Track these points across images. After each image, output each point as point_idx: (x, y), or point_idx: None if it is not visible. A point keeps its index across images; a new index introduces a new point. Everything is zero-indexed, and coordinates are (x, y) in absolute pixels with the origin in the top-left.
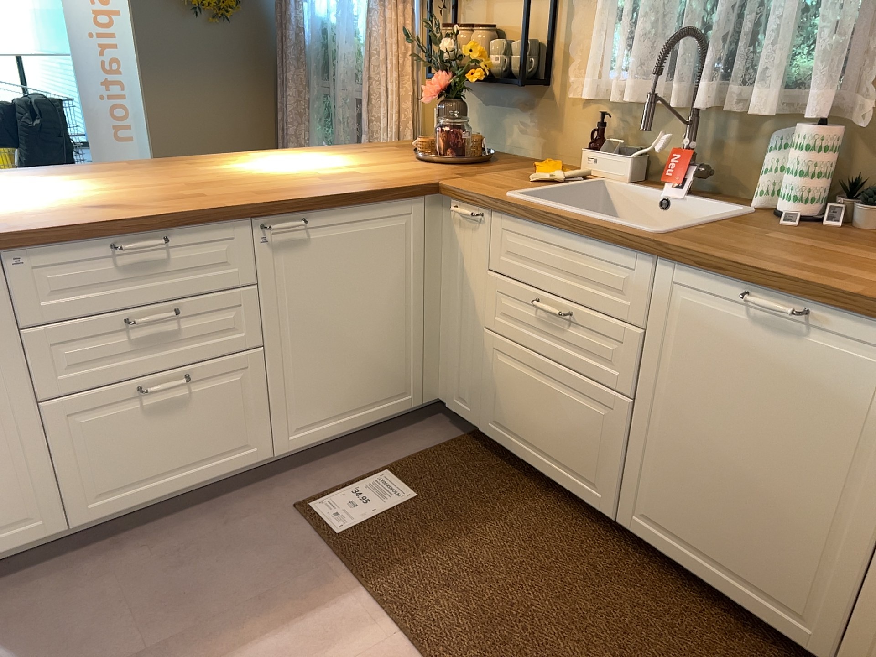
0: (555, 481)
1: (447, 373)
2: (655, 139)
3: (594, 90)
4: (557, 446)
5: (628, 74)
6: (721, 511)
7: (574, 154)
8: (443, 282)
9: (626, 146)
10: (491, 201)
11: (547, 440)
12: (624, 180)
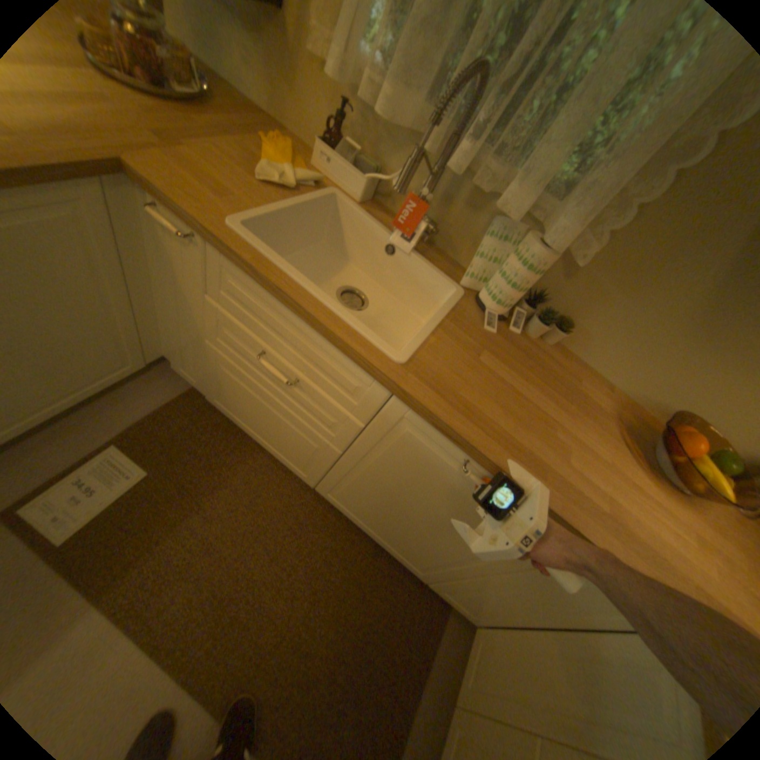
0: (271, 454)
1: (169, 346)
2: (394, 158)
3: (343, 66)
4: (274, 442)
5: (387, 64)
6: (390, 524)
7: (305, 128)
8: (151, 272)
9: (363, 151)
10: (204, 231)
11: (266, 435)
12: (357, 198)
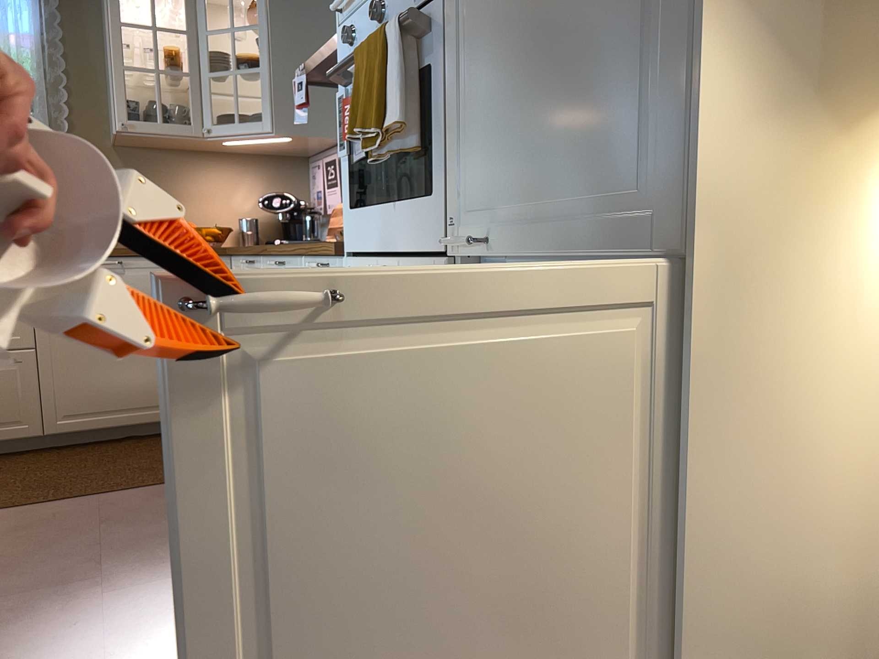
0: None
1: None
2: None
3: None
4: None
5: None
6: (110, 380)
7: None
8: None
9: None
10: None
11: None
12: None
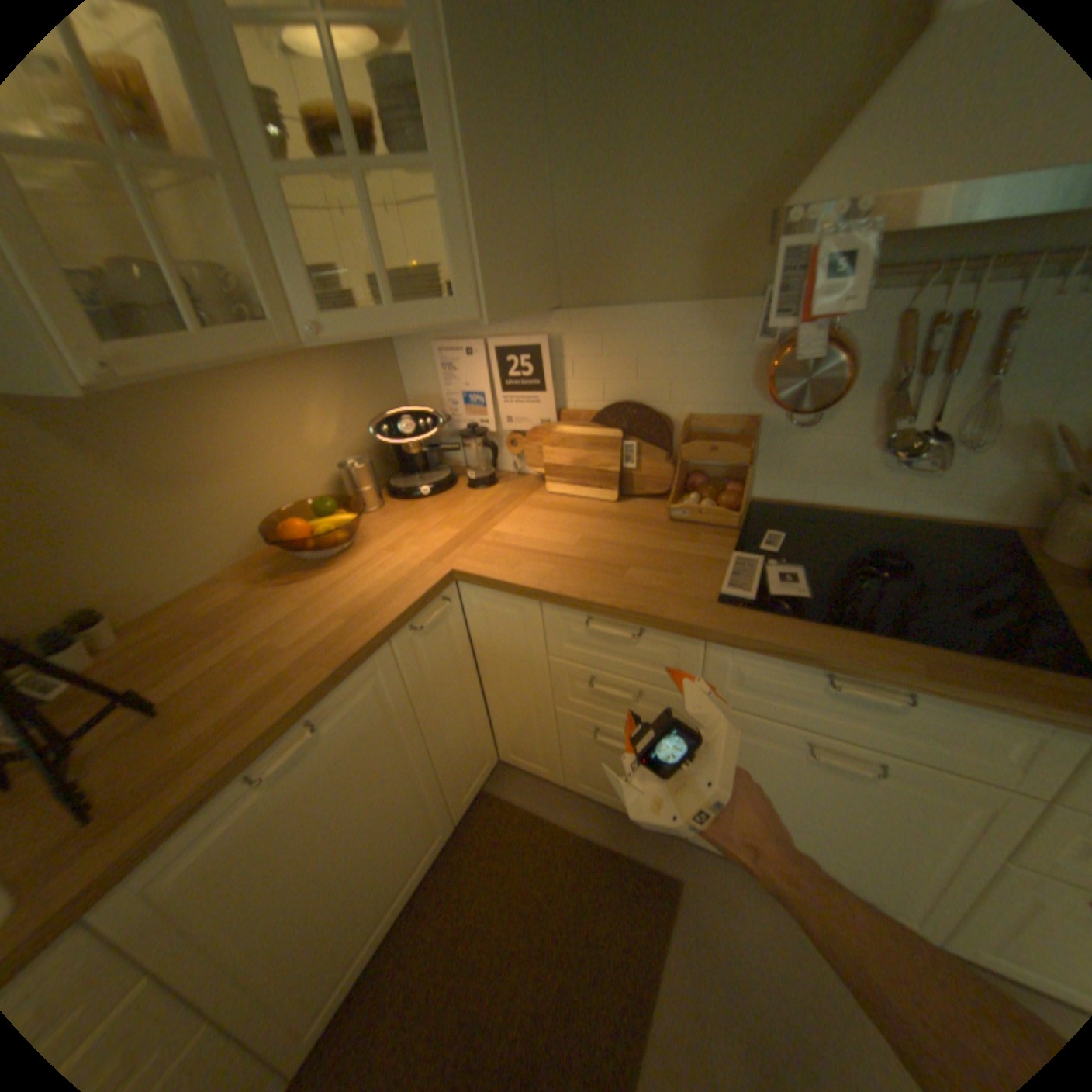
0: None
1: None
2: None
3: None
4: None
5: None
6: (360, 896)
7: None
8: None
9: None
10: None
11: None
12: None
